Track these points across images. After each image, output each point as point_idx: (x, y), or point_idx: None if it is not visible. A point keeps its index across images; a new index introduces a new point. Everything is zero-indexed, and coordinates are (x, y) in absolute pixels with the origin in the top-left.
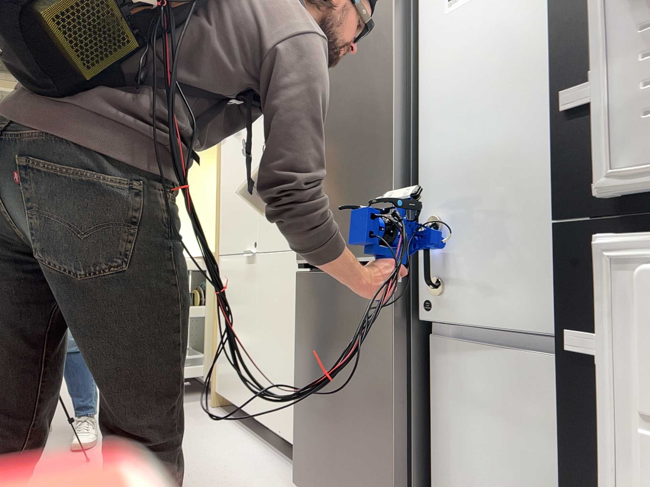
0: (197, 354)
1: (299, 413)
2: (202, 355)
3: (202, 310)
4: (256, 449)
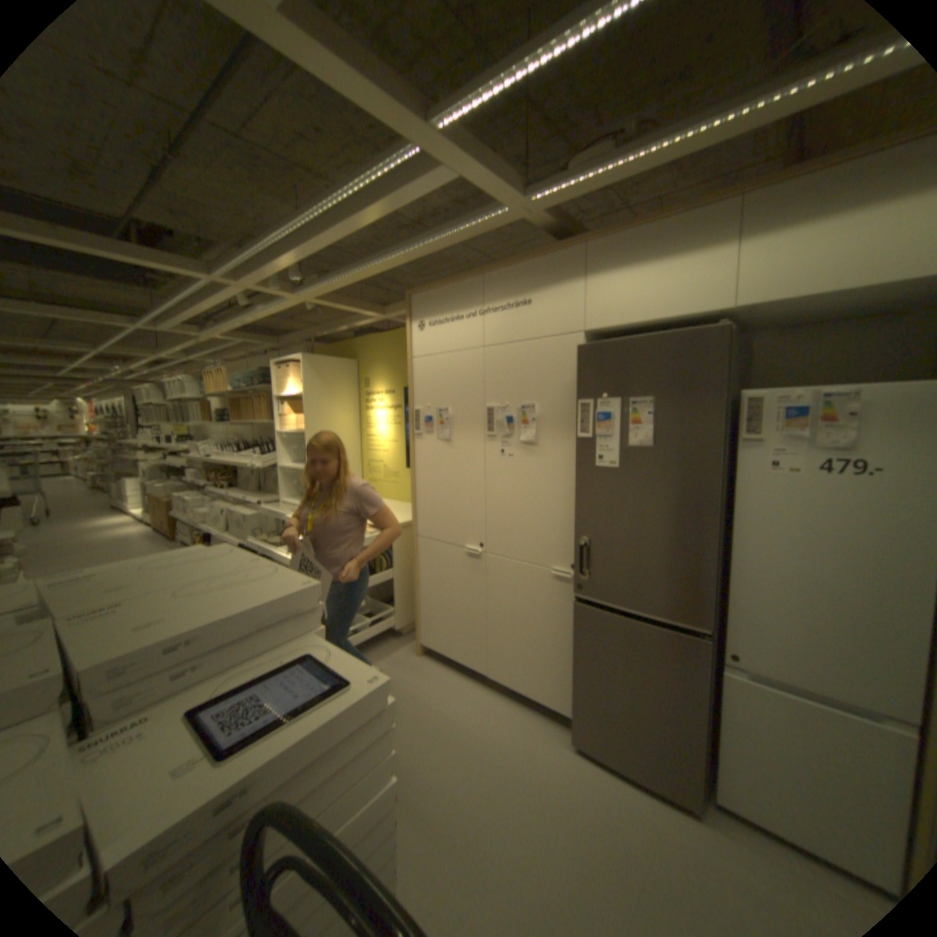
0: (382, 605)
1: (577, 699)
2: (391, 609)
3: (390, 573)
4: (499, 705)
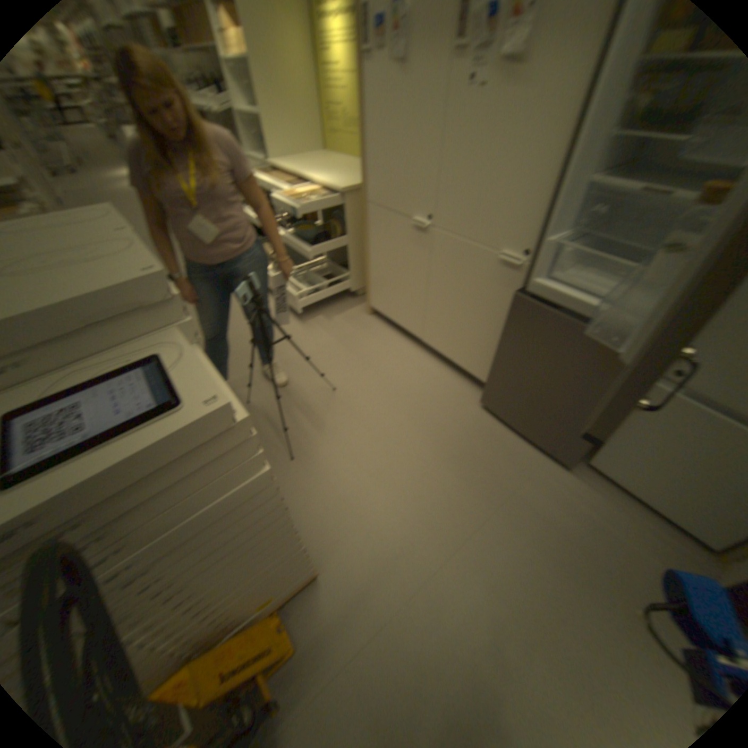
0: (342, 268)
1: (496, 372)
2: (349, 272)
3: (347, 239)
4: (430, 361)
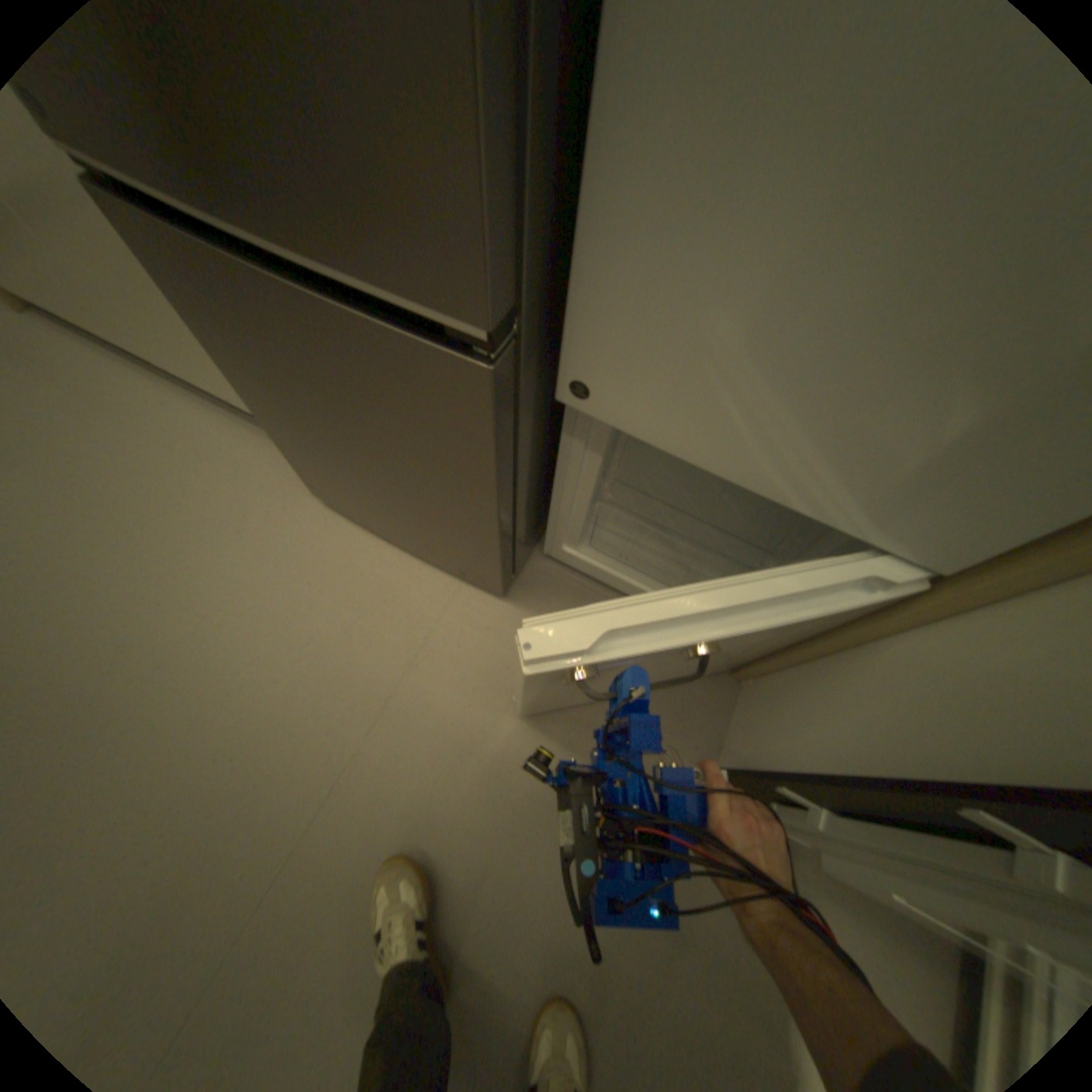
0: None
1: (278, 433)
2: None
3: None
4: (193, 414)
